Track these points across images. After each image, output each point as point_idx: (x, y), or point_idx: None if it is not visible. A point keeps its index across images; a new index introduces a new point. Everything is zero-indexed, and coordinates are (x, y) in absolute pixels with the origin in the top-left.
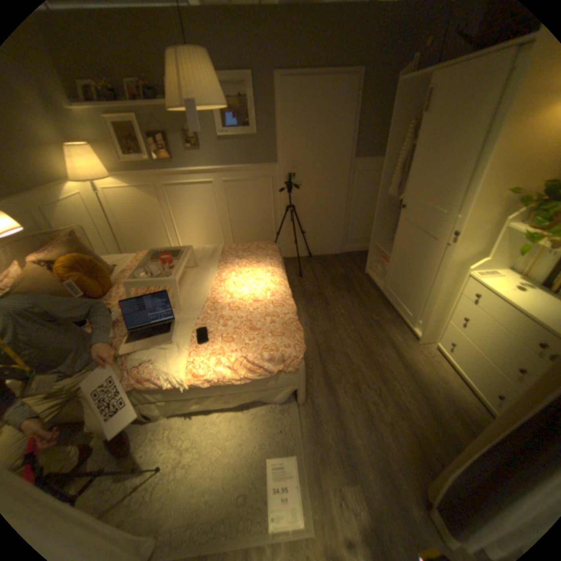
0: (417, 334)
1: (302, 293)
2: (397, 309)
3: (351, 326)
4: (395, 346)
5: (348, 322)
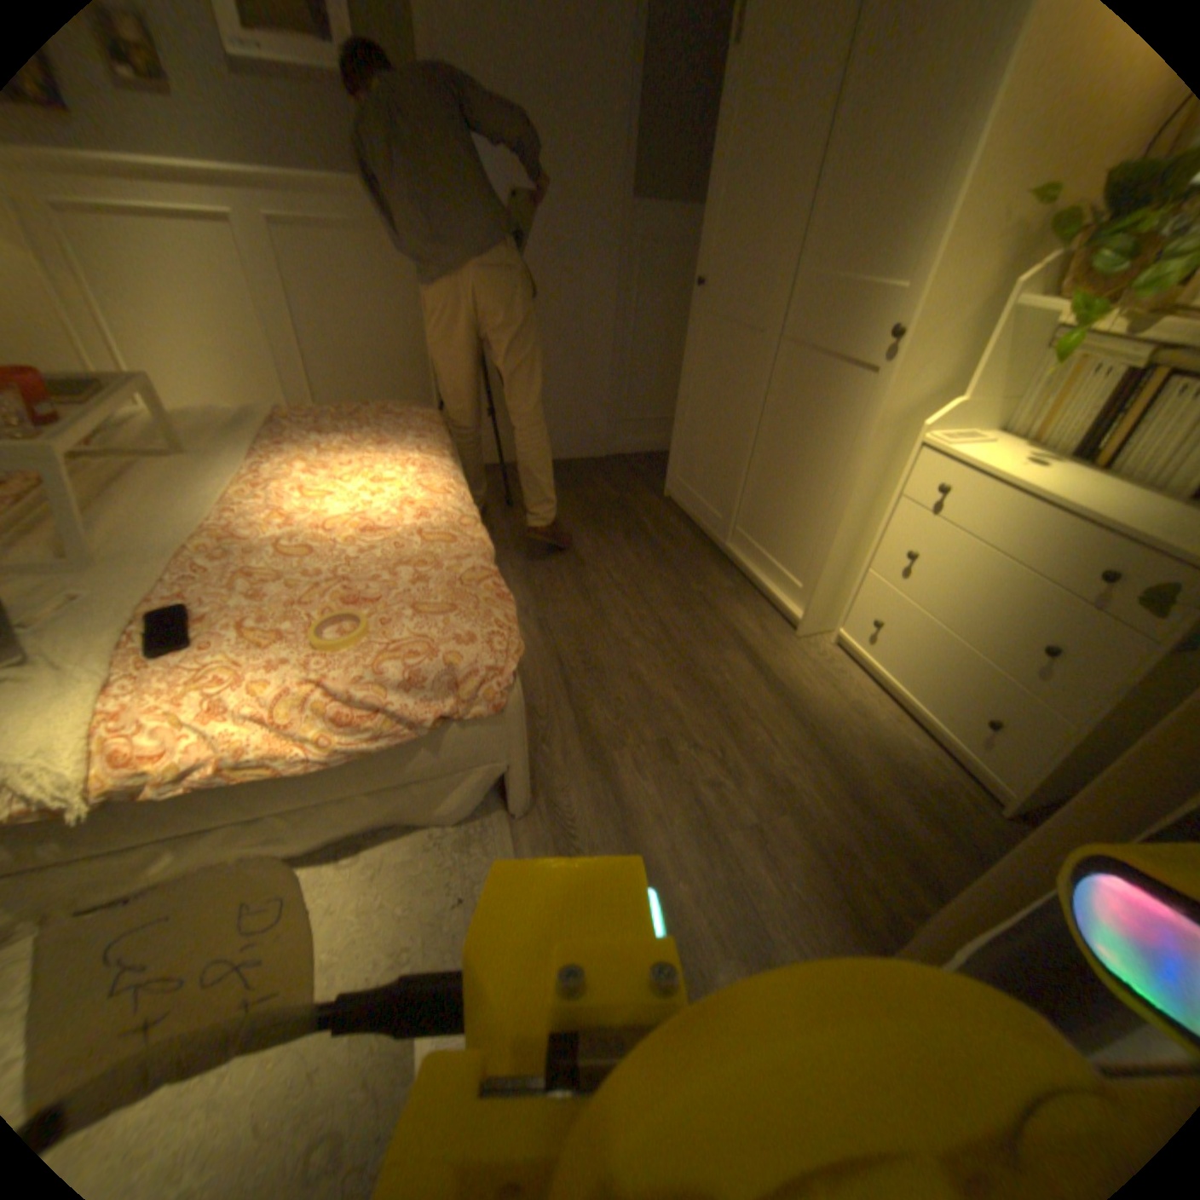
0: (792, 614)
1: (514, 542)
2: (741, 566)
3: (640, 608)
4: (746, 644)
5: (632, 601)
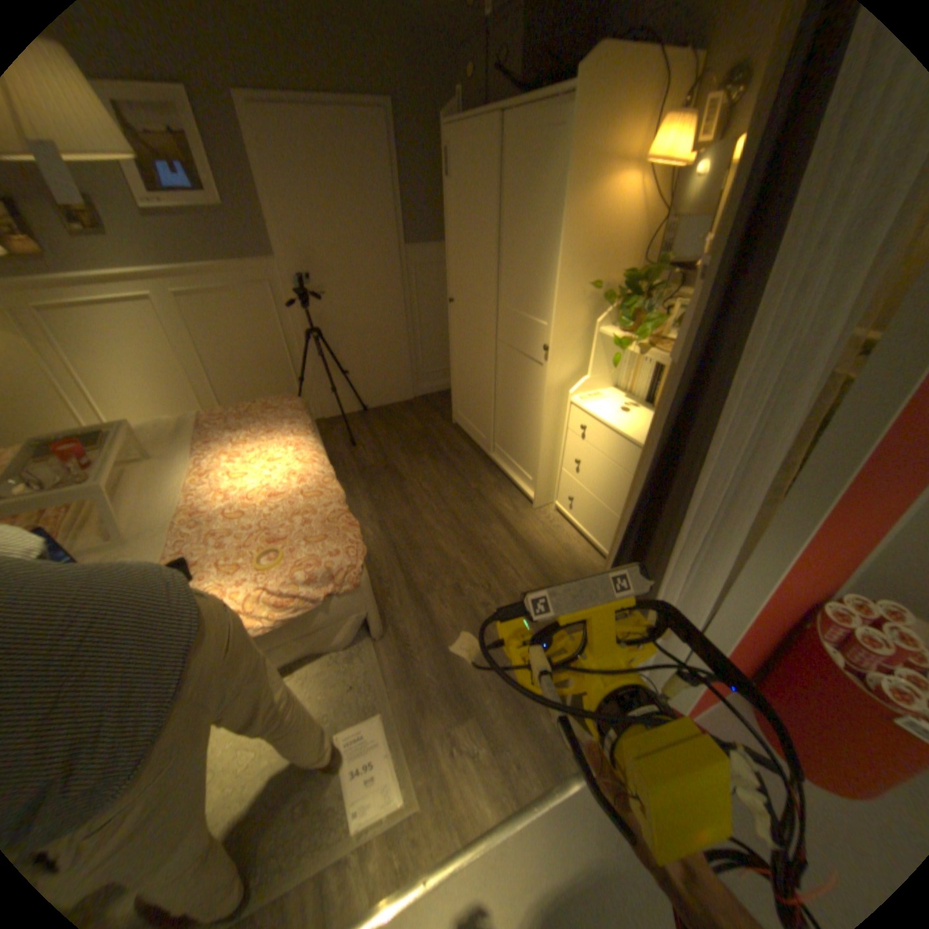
0: (529, 495)
1: (359, 471)
2: (500, 467)
3: (440, 504)
4: (503, 518)
5: (435, 500)
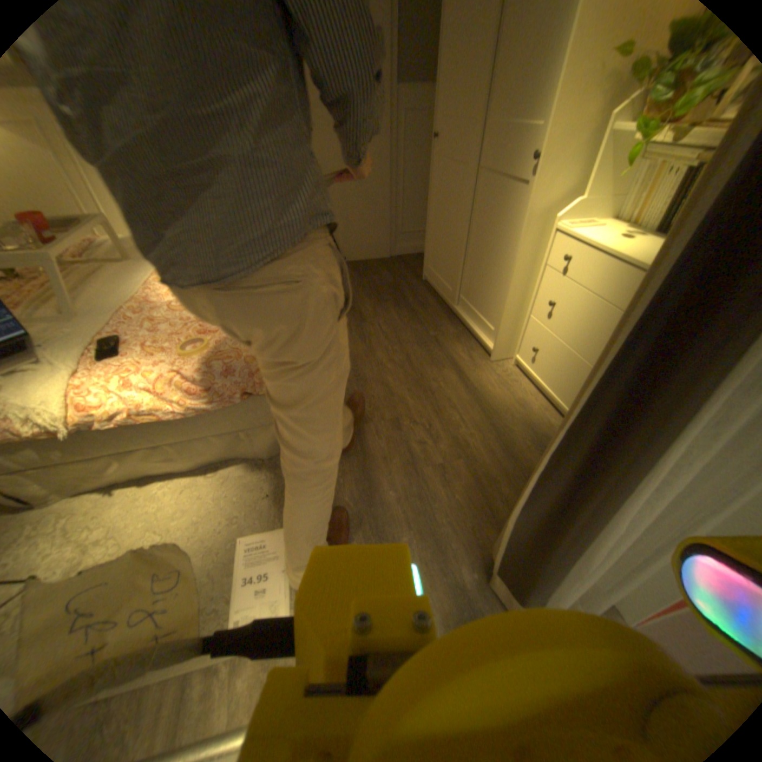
0: (489, 347)
1: None
2: (463, 320)
3: (395, 345)
4: (457, 365)
5: (391, 342)
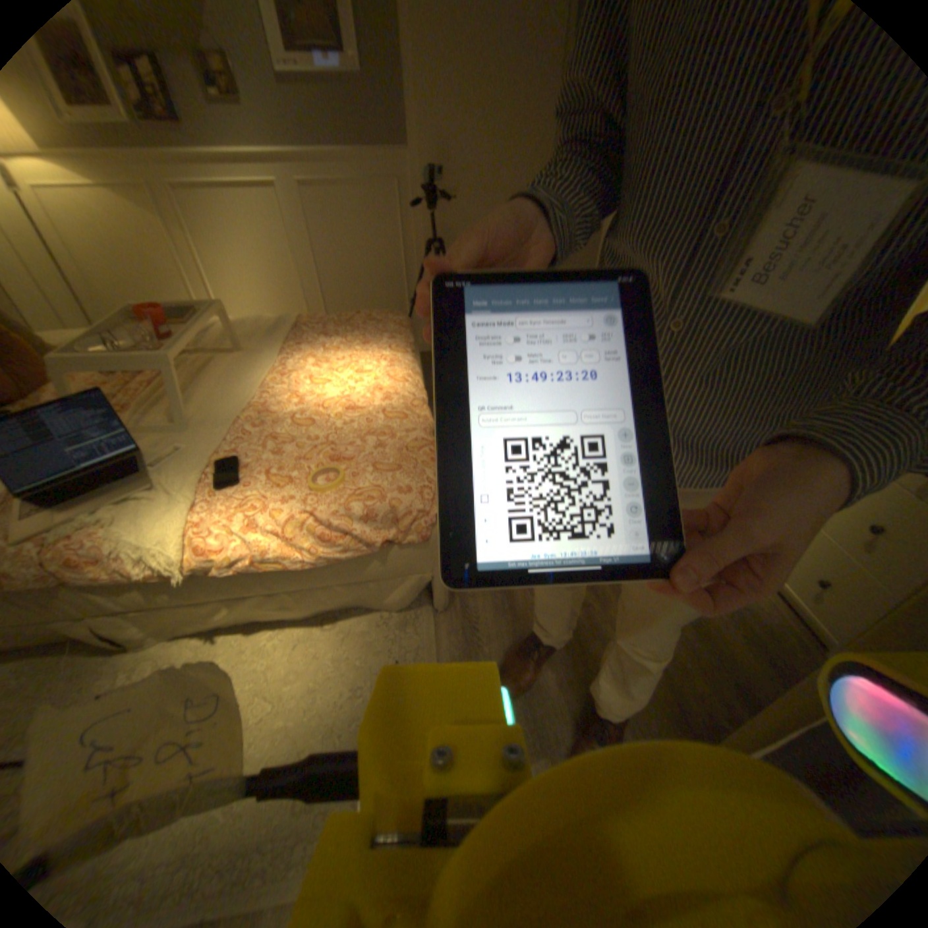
0: None
1: None
2: None
3: None
4: None
5: None
